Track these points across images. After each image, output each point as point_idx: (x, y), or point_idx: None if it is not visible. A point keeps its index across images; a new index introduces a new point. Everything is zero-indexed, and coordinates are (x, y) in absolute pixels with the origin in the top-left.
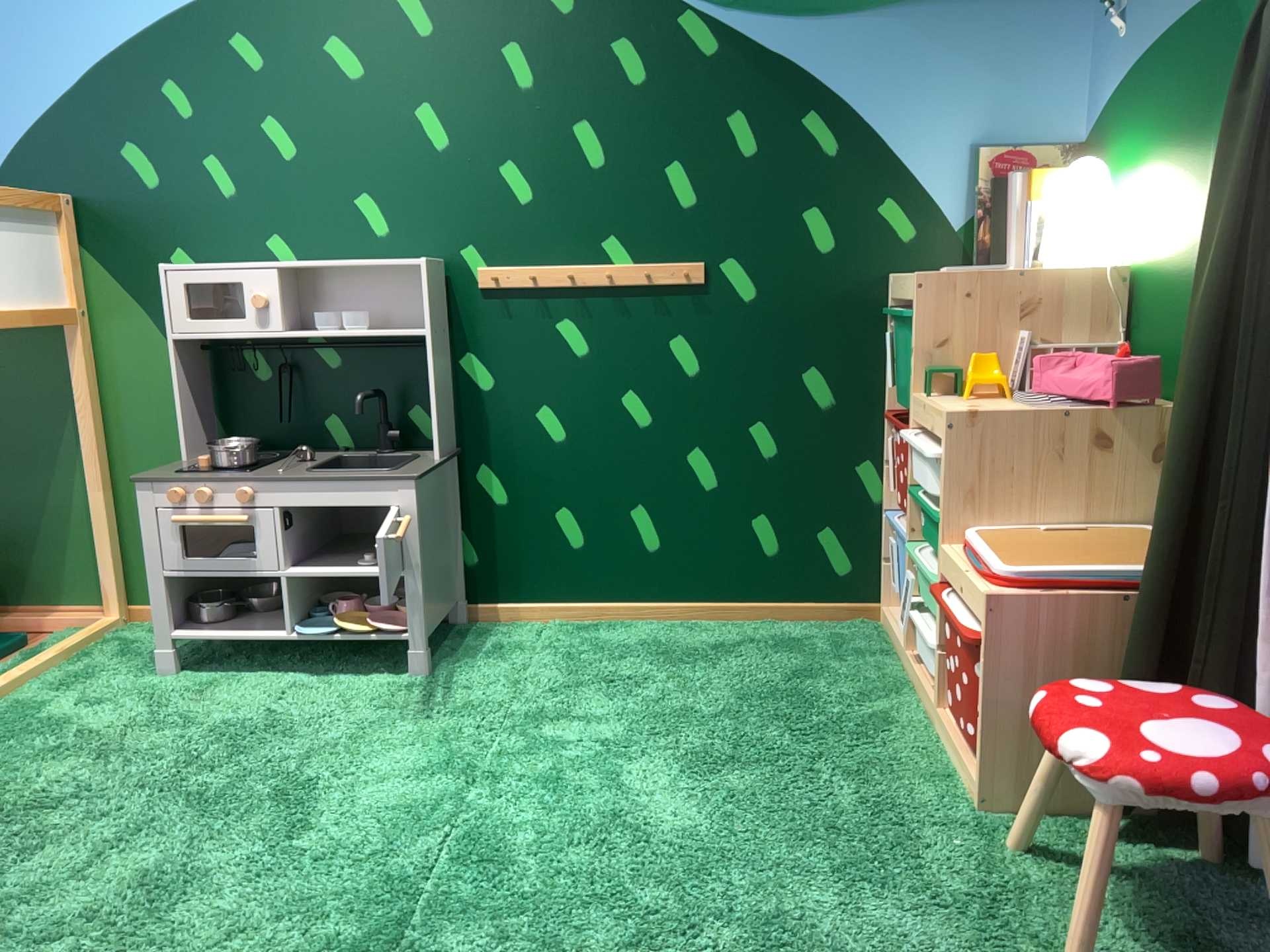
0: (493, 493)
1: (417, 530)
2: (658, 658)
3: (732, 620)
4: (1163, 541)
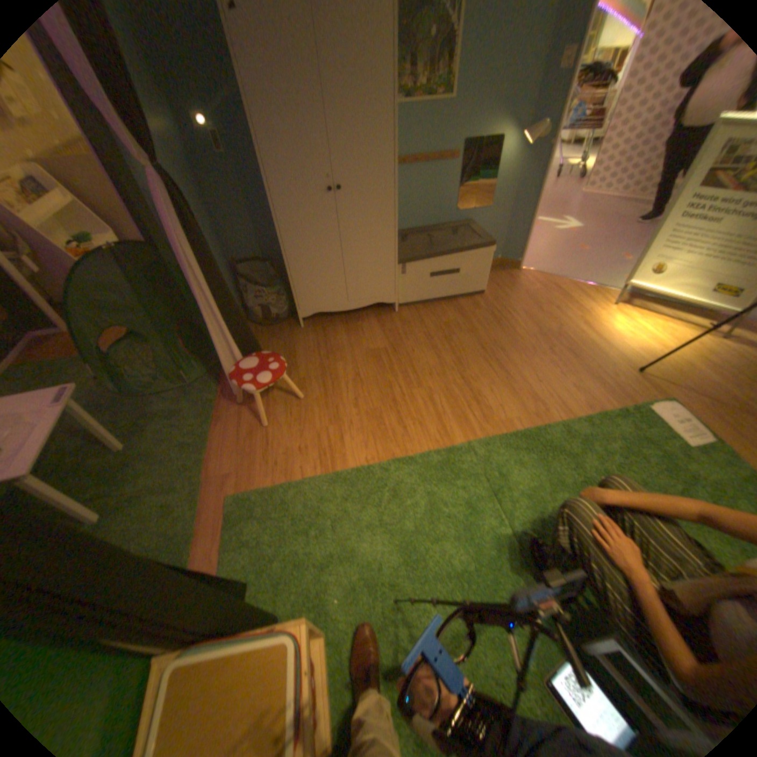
0: None
1: None
2: None
3: None
4: (206, 618)
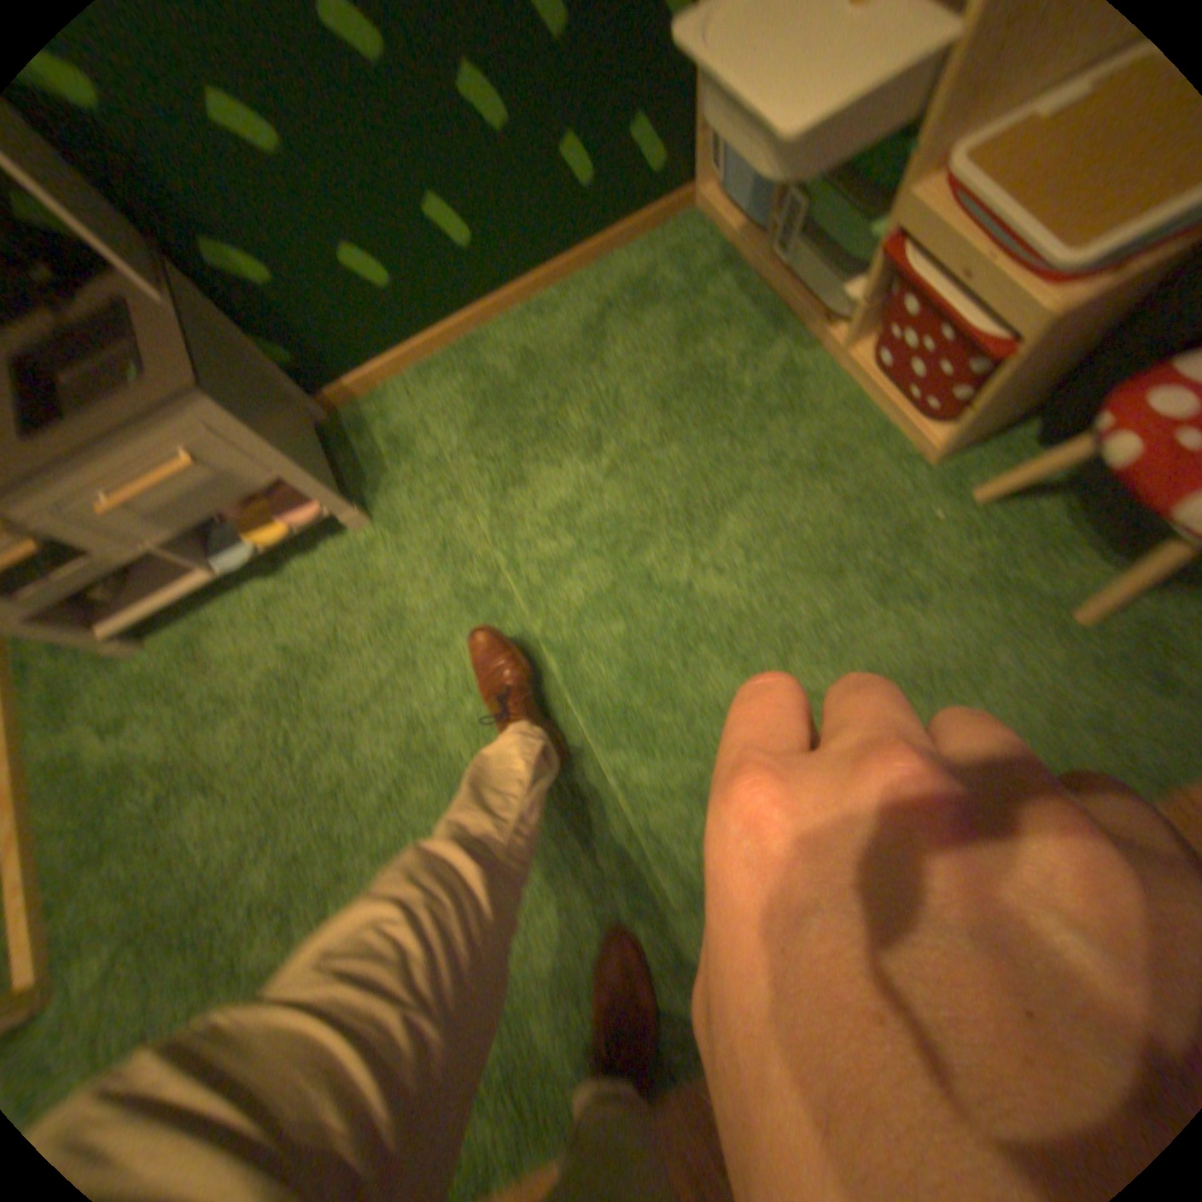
0: (247, 267)
1: (254, 430)
2: (546, 376)
3: (568, 276)
4: None
